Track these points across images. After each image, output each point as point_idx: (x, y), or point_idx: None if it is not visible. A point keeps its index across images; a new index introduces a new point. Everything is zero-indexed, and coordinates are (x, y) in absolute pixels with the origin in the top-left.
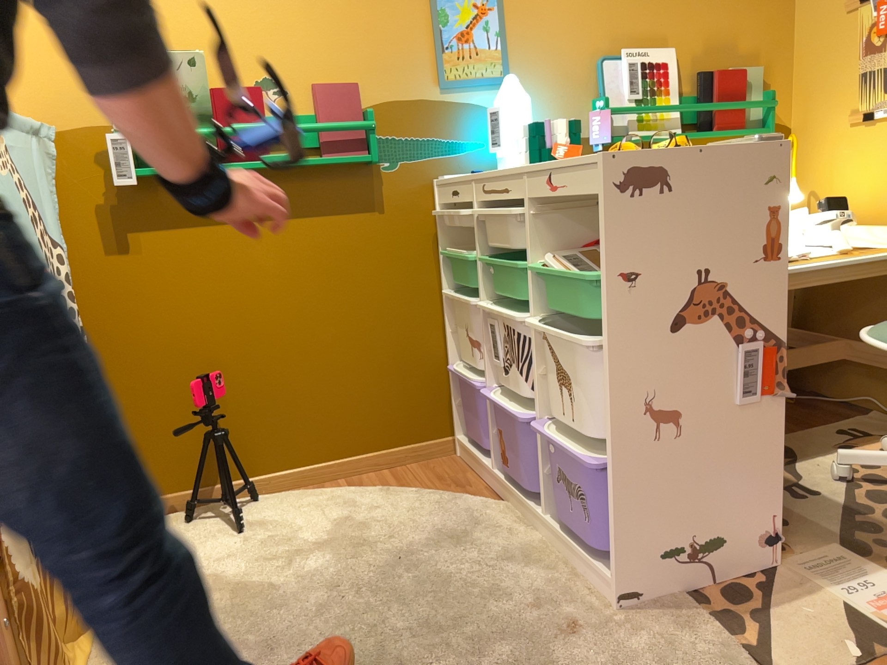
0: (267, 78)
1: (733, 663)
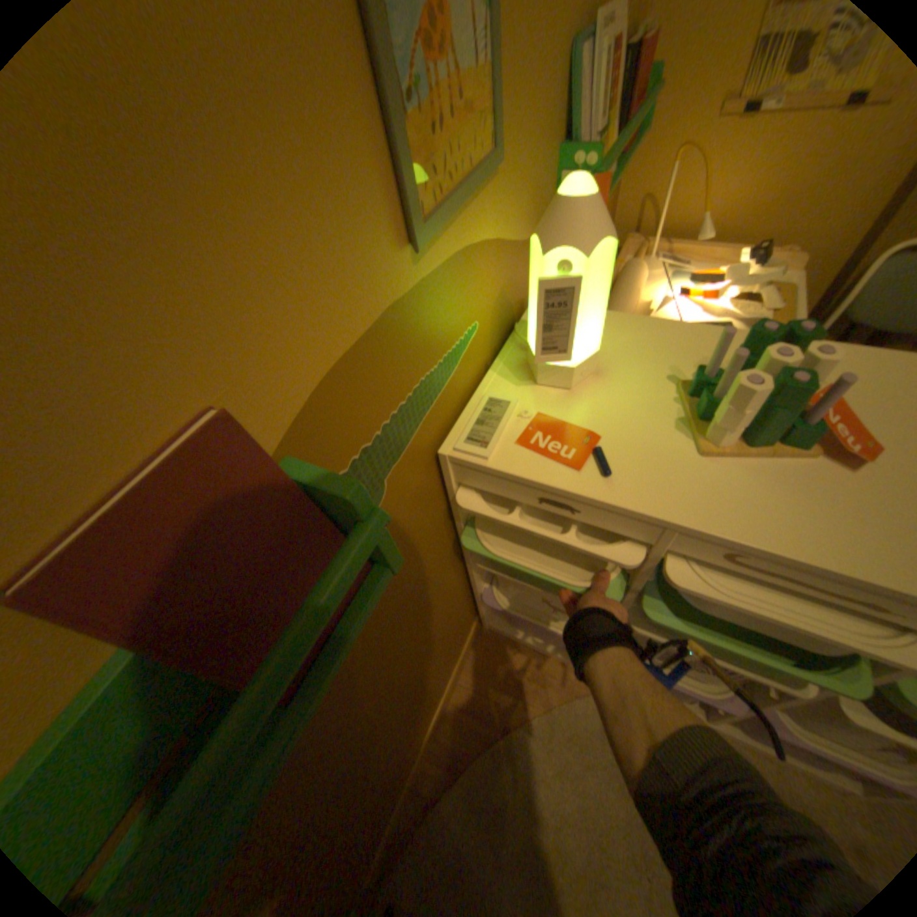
0: None
1: None
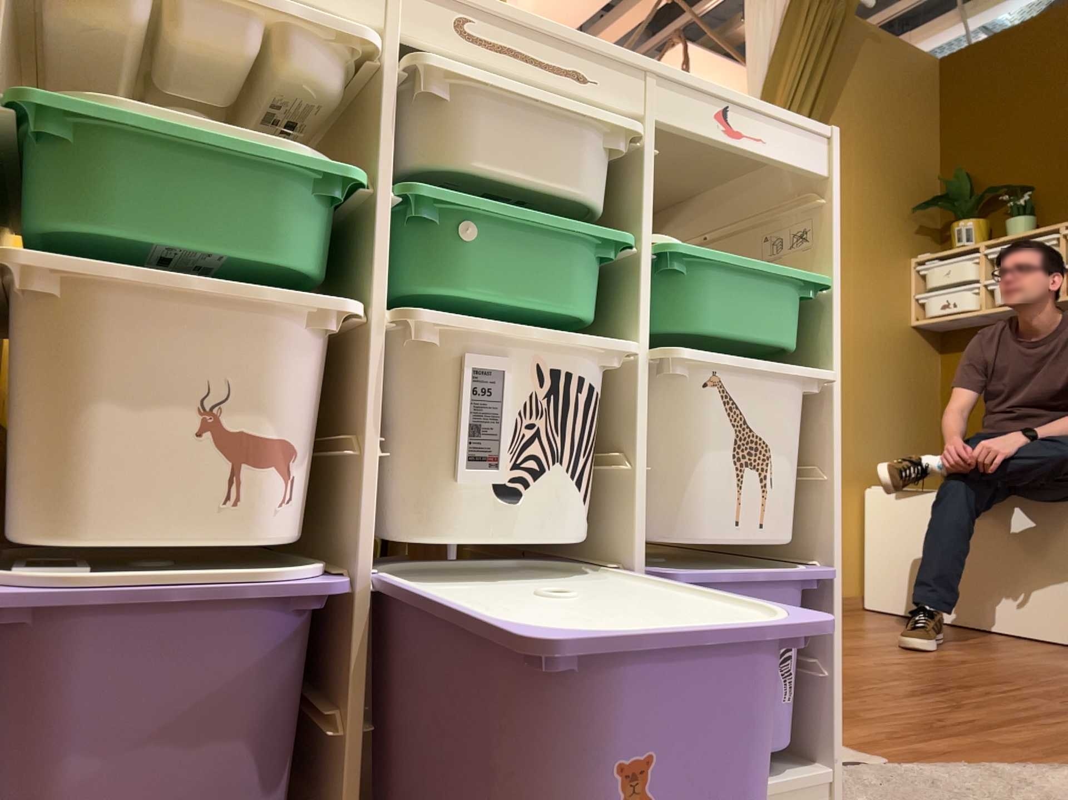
0: None
1: (864, 764)
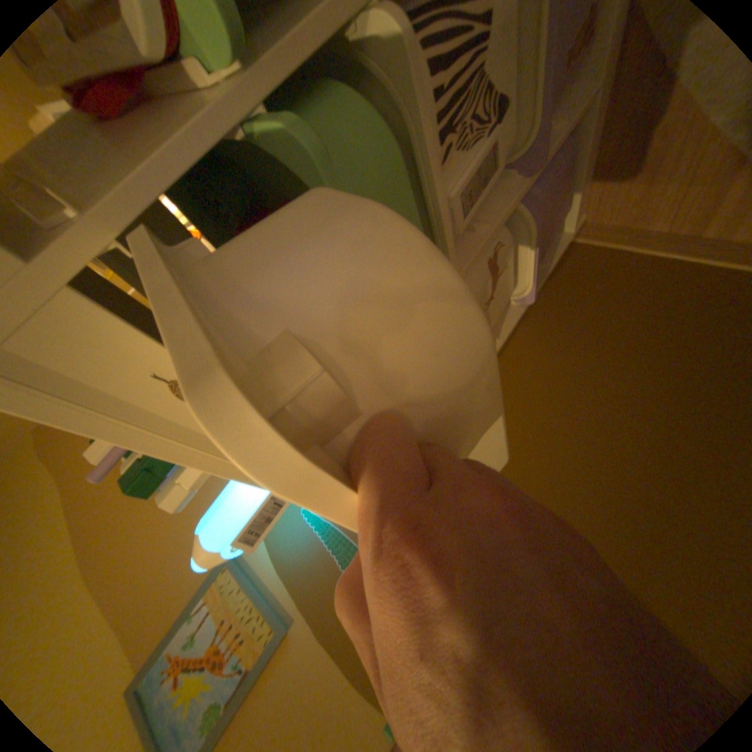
0: None
1: None
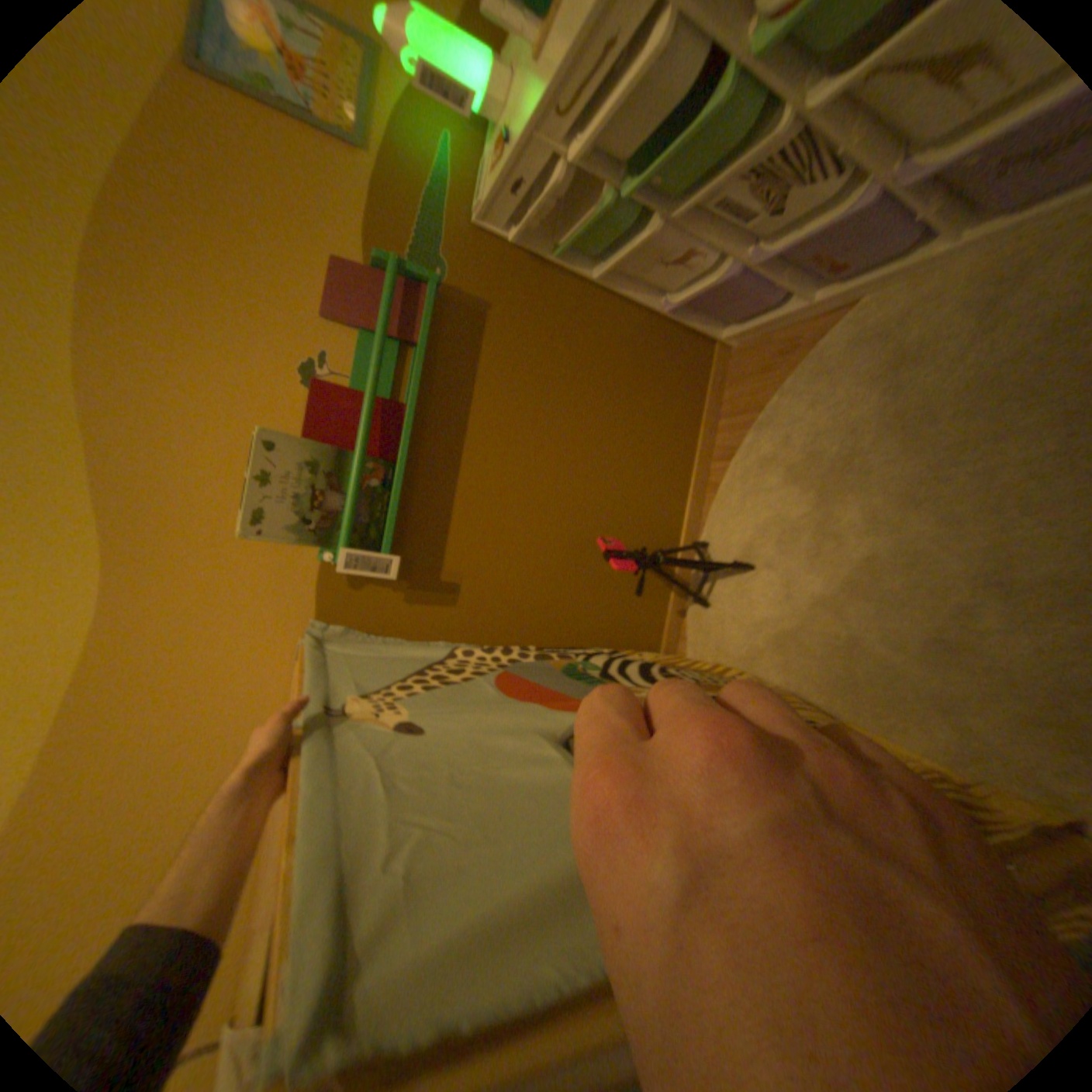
0: (299, 370)
1: None
